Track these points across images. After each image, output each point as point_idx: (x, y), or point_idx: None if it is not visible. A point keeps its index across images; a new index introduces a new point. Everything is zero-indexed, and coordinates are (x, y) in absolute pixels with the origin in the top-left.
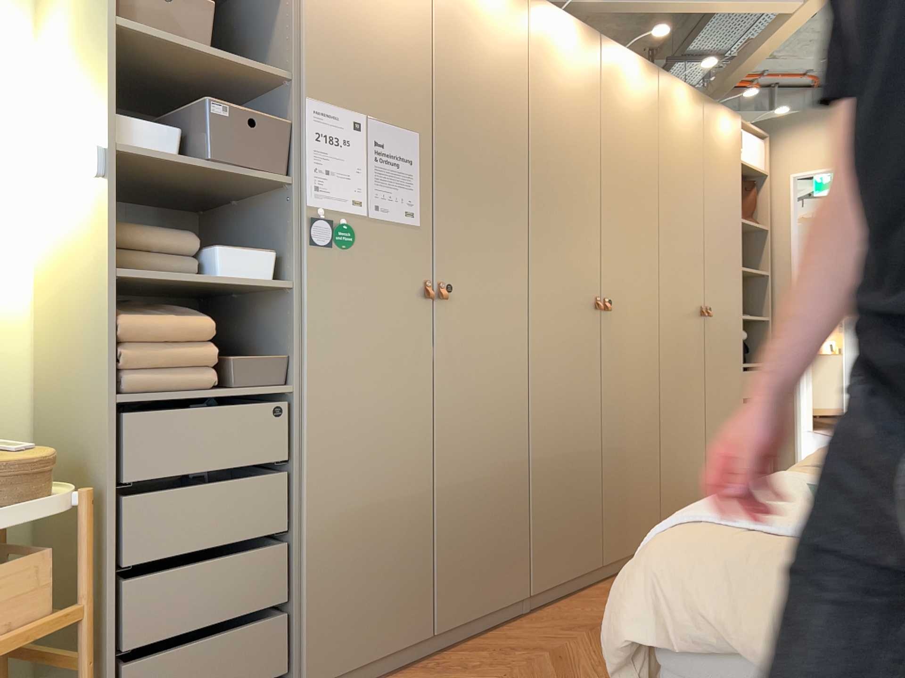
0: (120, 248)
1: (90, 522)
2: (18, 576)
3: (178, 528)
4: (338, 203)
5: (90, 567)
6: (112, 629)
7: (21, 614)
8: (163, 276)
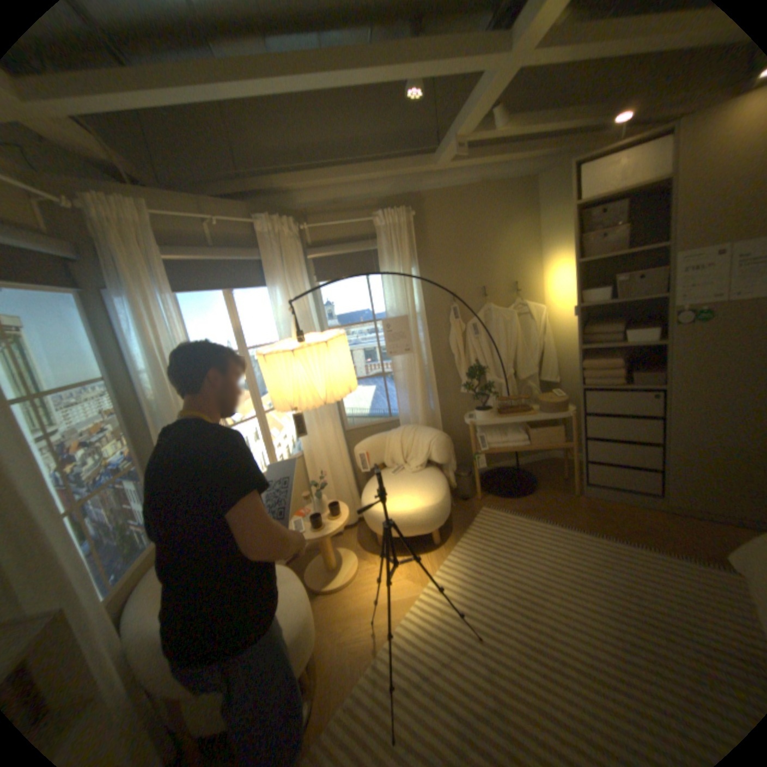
0: (591, 334)
1: (576, 421)
2: (560, 429)
3: (608, 430)
4: (700, 299)
5: (577, 434)
6: (585, 453)
7: (555, 440)
8: (608, 342)
